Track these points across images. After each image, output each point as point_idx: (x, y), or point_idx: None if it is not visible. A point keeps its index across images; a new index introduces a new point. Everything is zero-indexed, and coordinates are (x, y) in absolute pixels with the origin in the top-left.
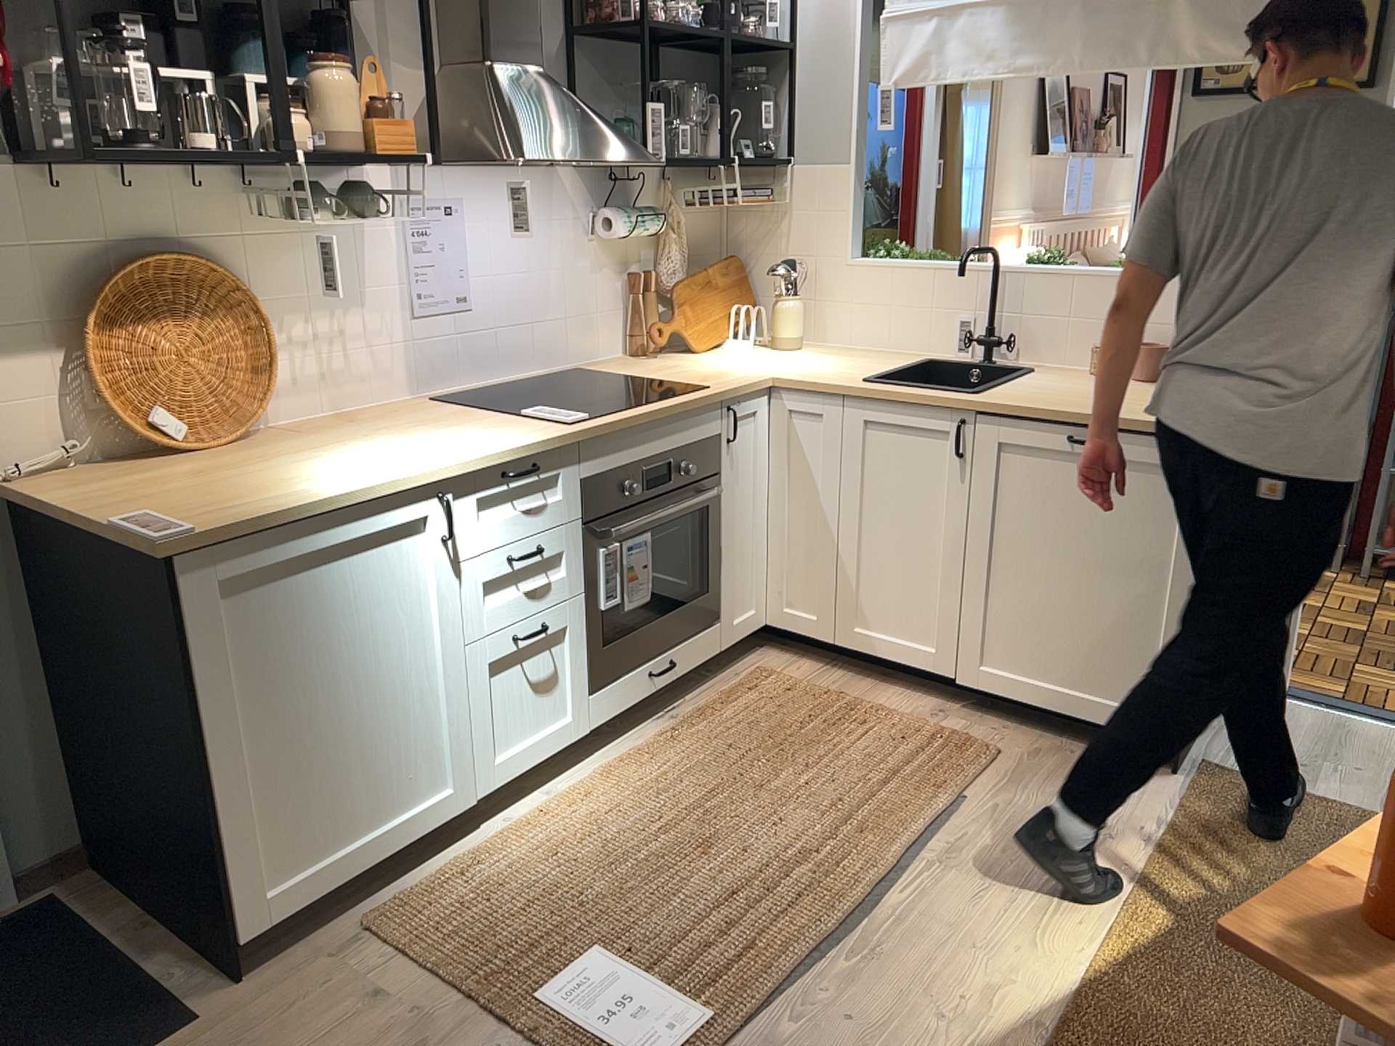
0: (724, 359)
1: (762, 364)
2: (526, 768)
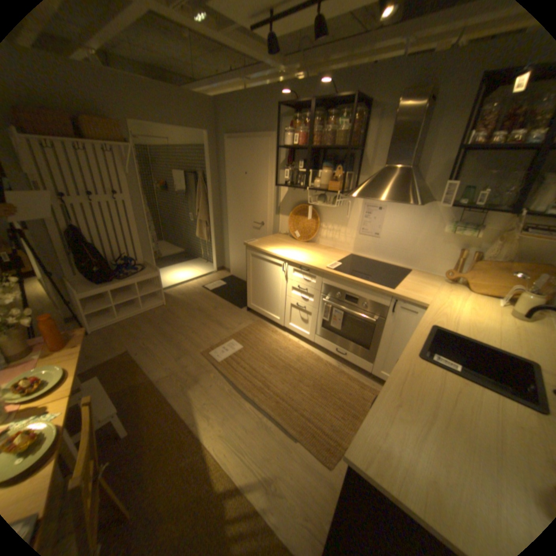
0: (462, 297)
1: (457, 305)
2: (295, 331)
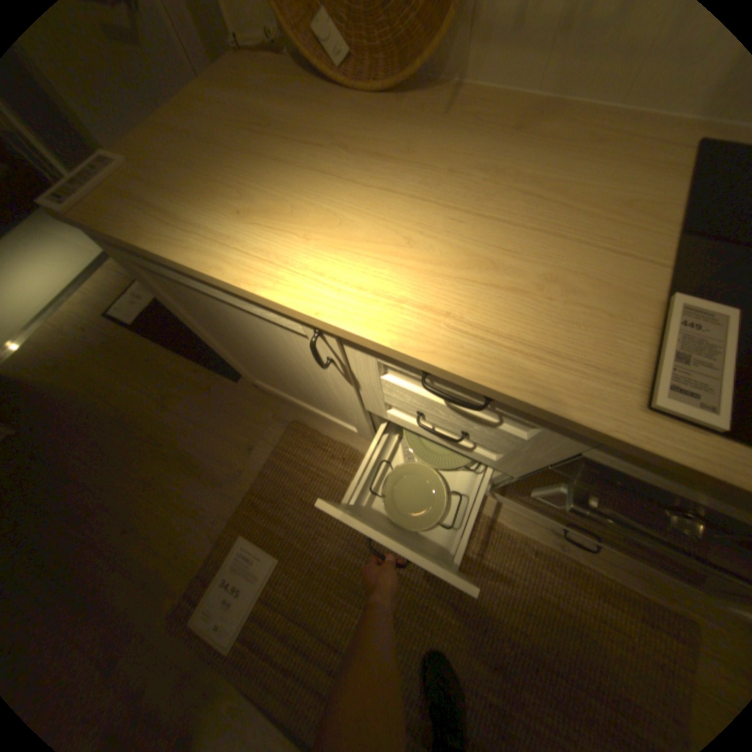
0: None
1: None
2: None
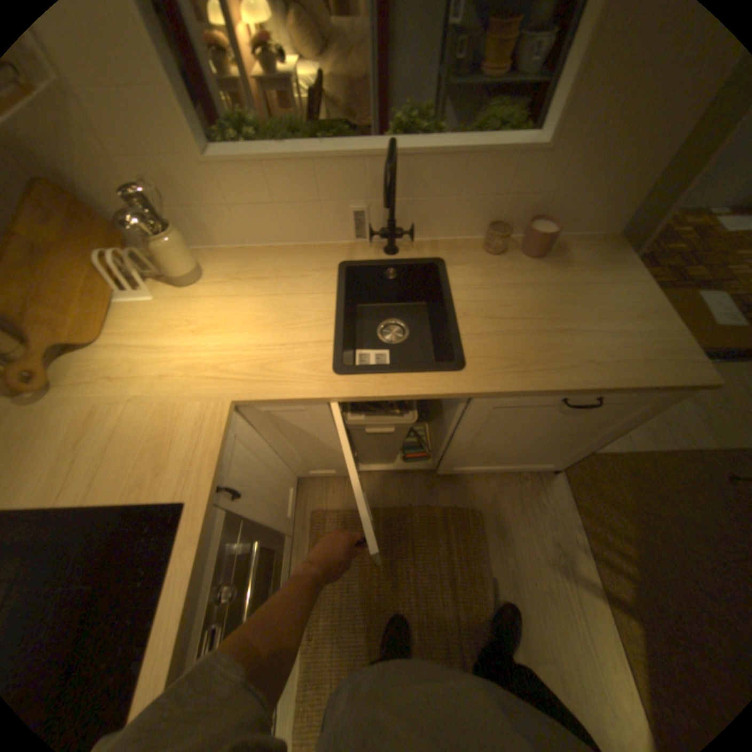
0: (137, 355)
1: (191, 356)
2: None
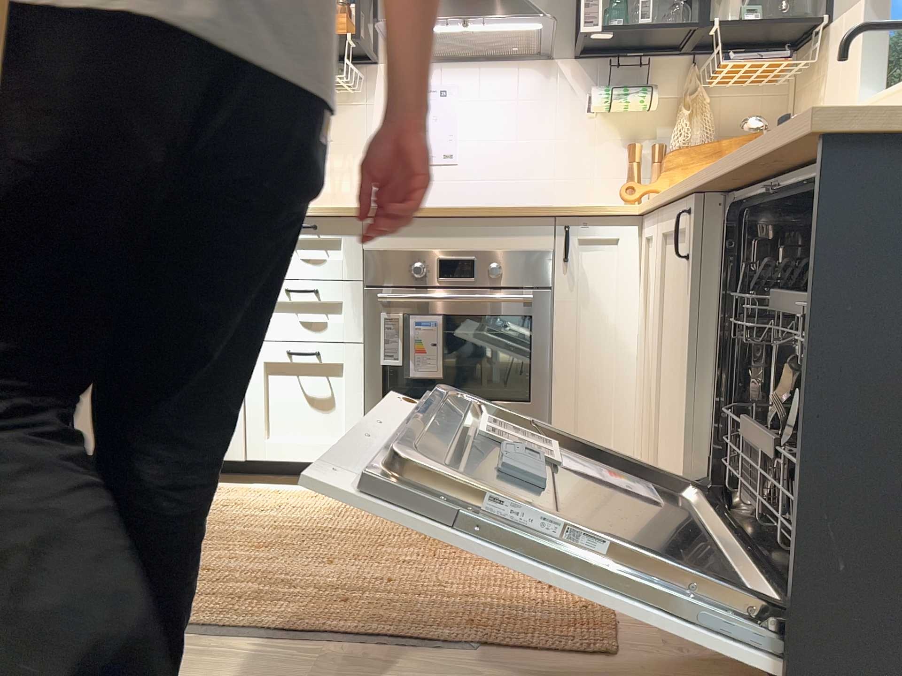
0: None
1: None
2: (293, 460)
